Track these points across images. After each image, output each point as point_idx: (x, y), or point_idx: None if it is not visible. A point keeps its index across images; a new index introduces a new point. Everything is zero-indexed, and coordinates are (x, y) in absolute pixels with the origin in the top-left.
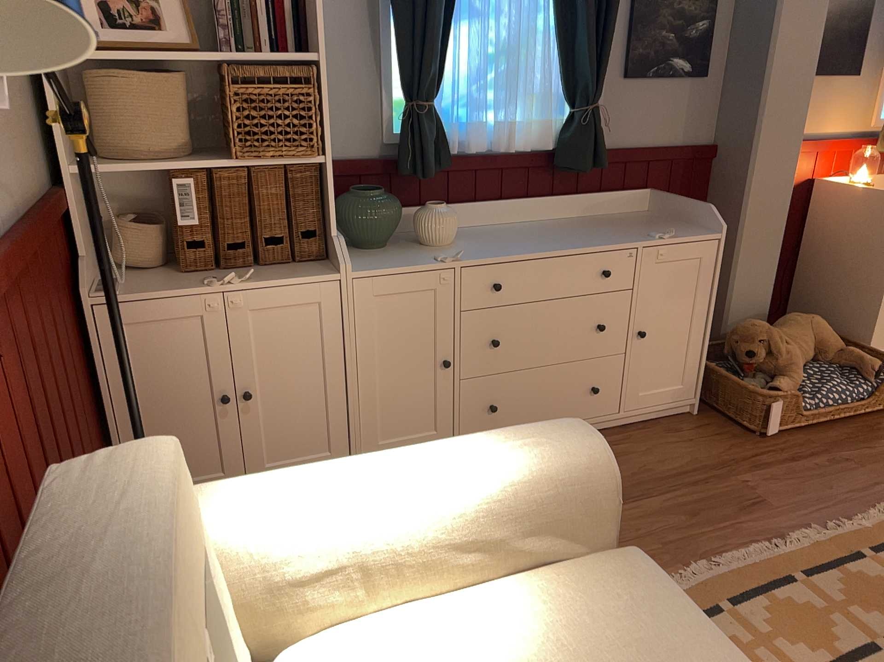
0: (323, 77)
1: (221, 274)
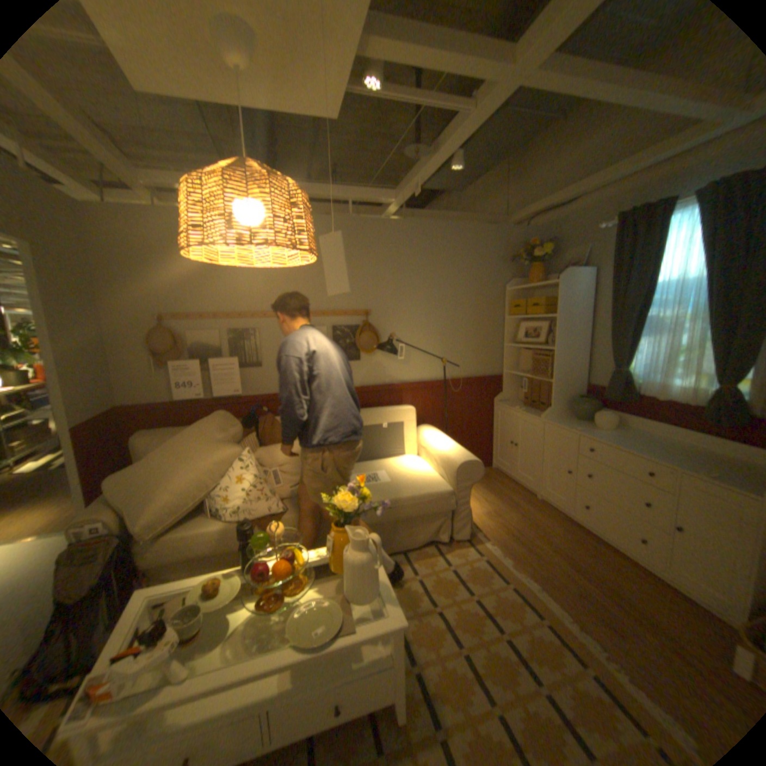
0: (555, 355)
1: (527, 408)
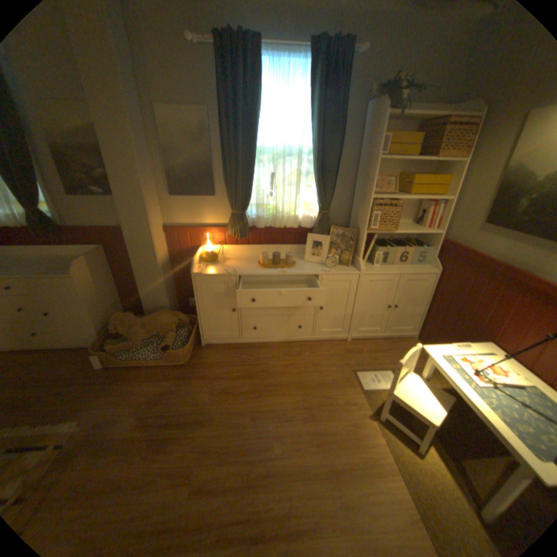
0: None
1: None
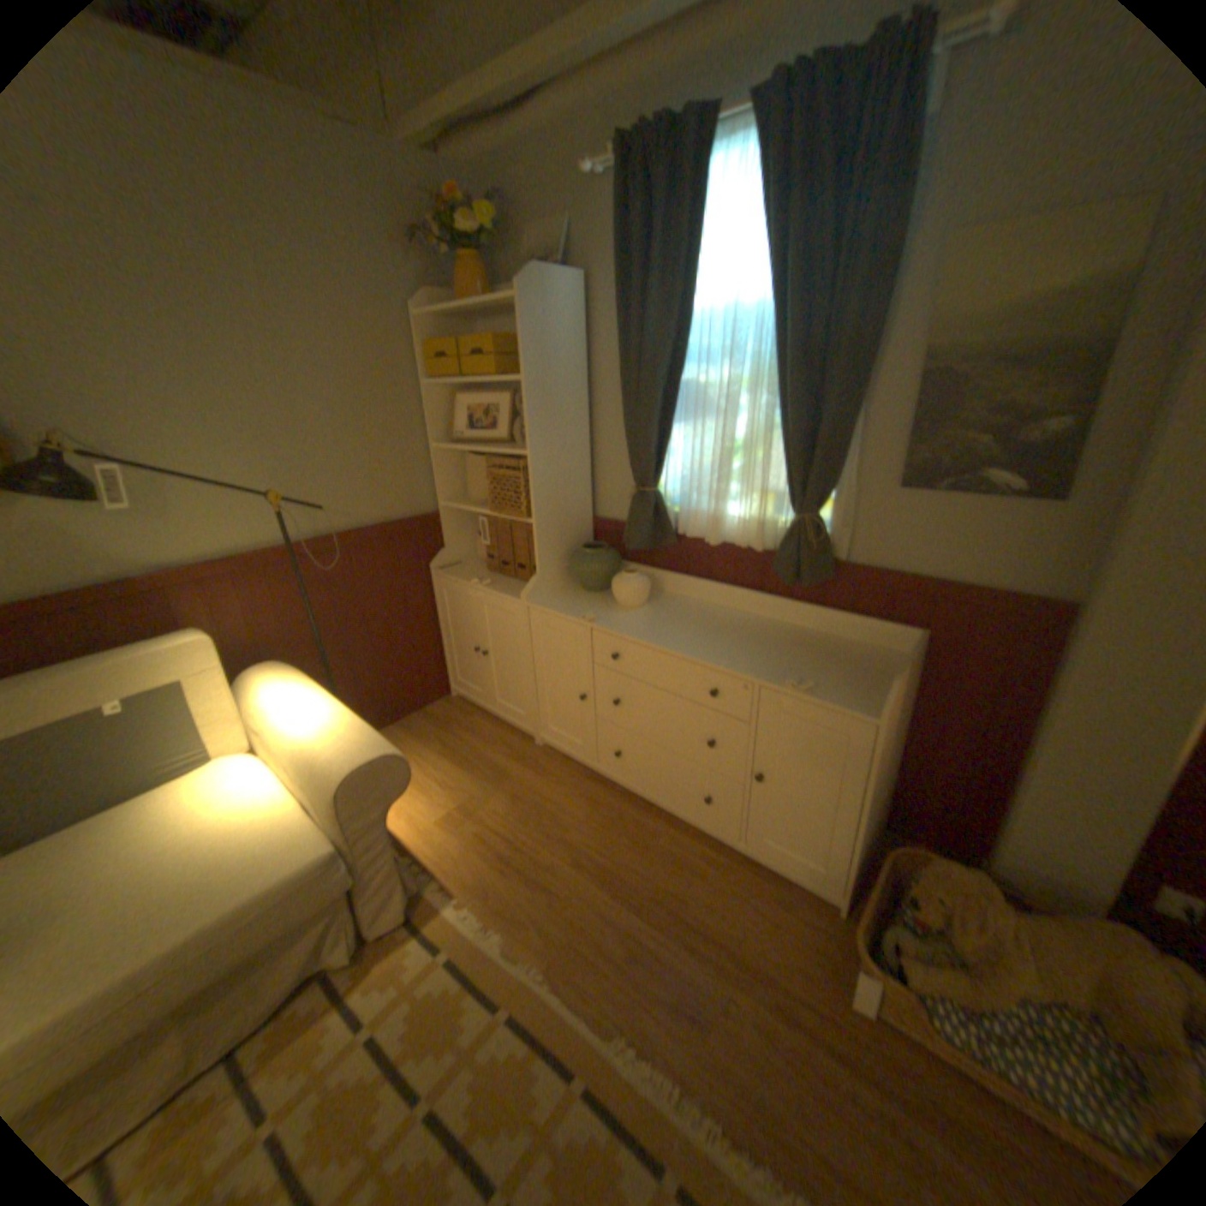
0: (531, 467)
1: (497, 578)
